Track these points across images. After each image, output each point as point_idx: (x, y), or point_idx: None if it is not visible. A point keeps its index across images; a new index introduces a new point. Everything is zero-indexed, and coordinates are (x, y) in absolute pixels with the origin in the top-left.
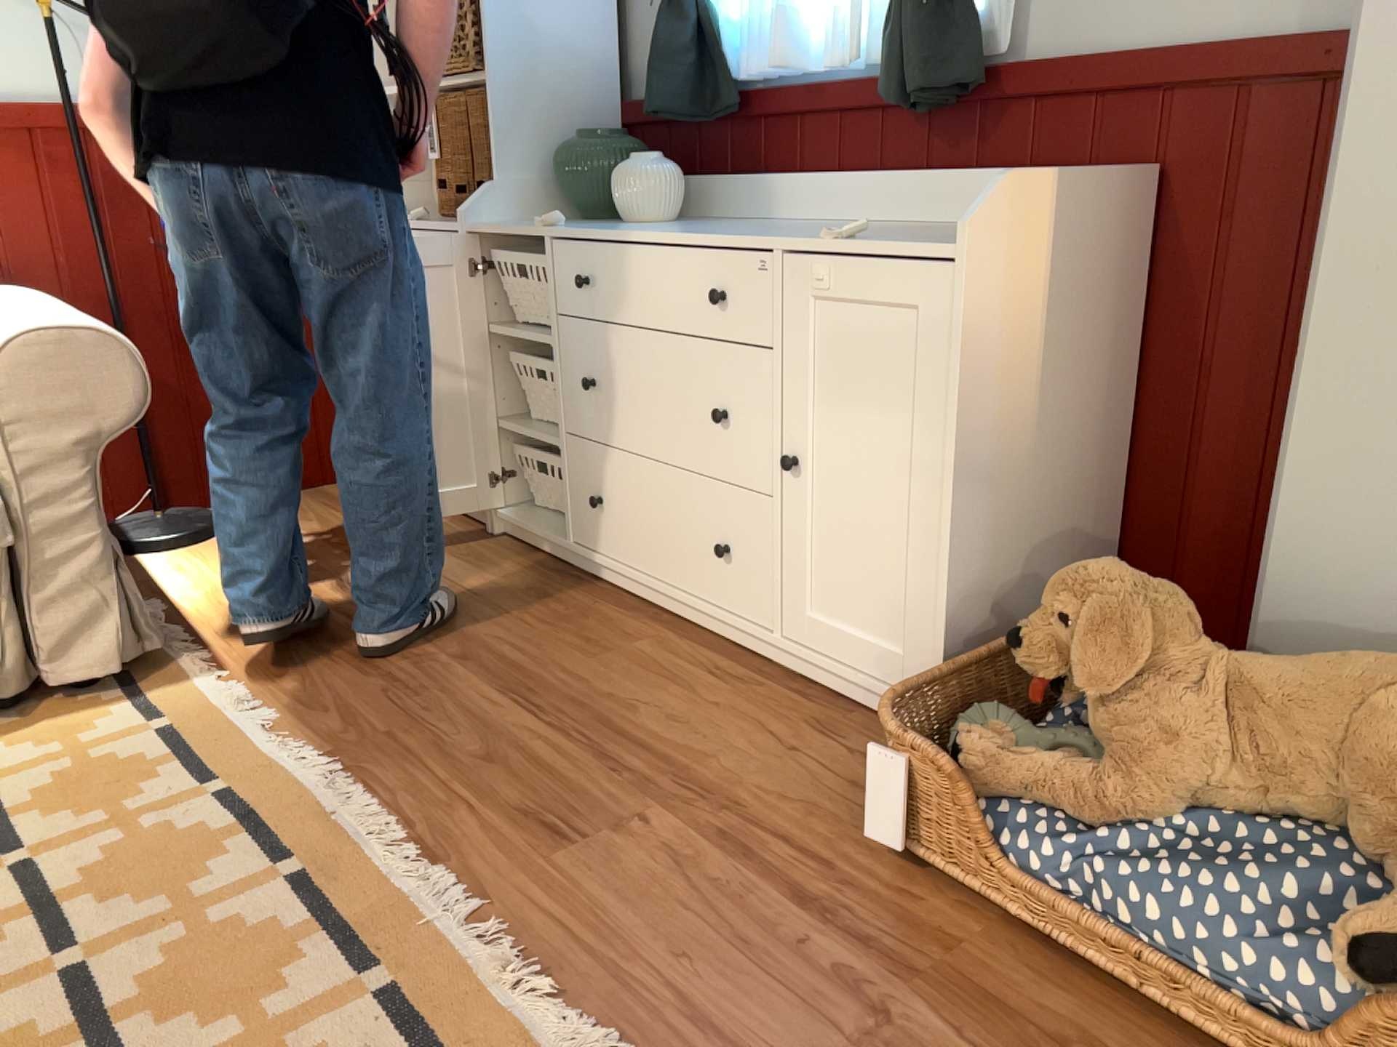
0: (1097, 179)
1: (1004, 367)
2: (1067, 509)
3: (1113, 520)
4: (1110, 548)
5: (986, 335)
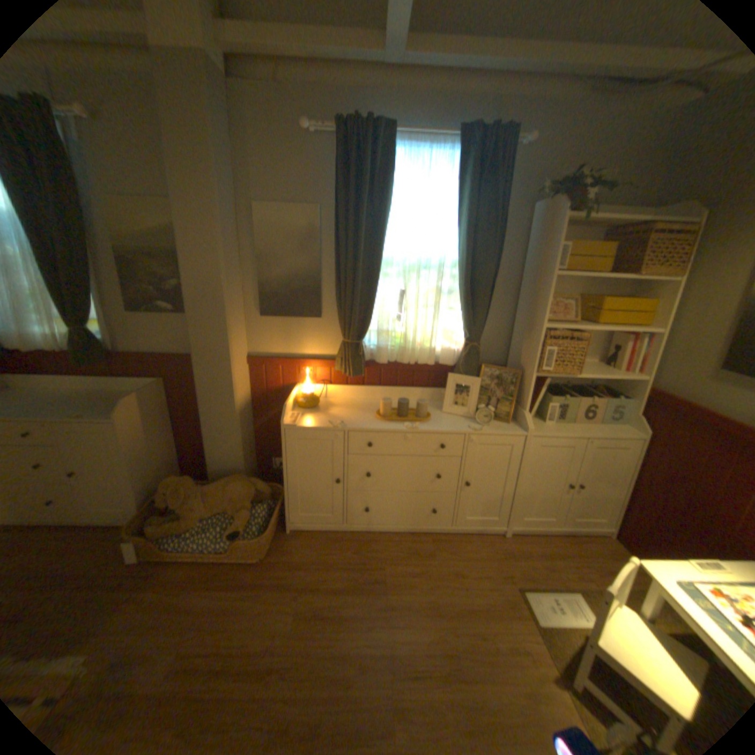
0: (147, 389)
1: (134, 440)
2: (161, 458)
3: (175, 453)
4: (176, 459)
5: (126, 436)
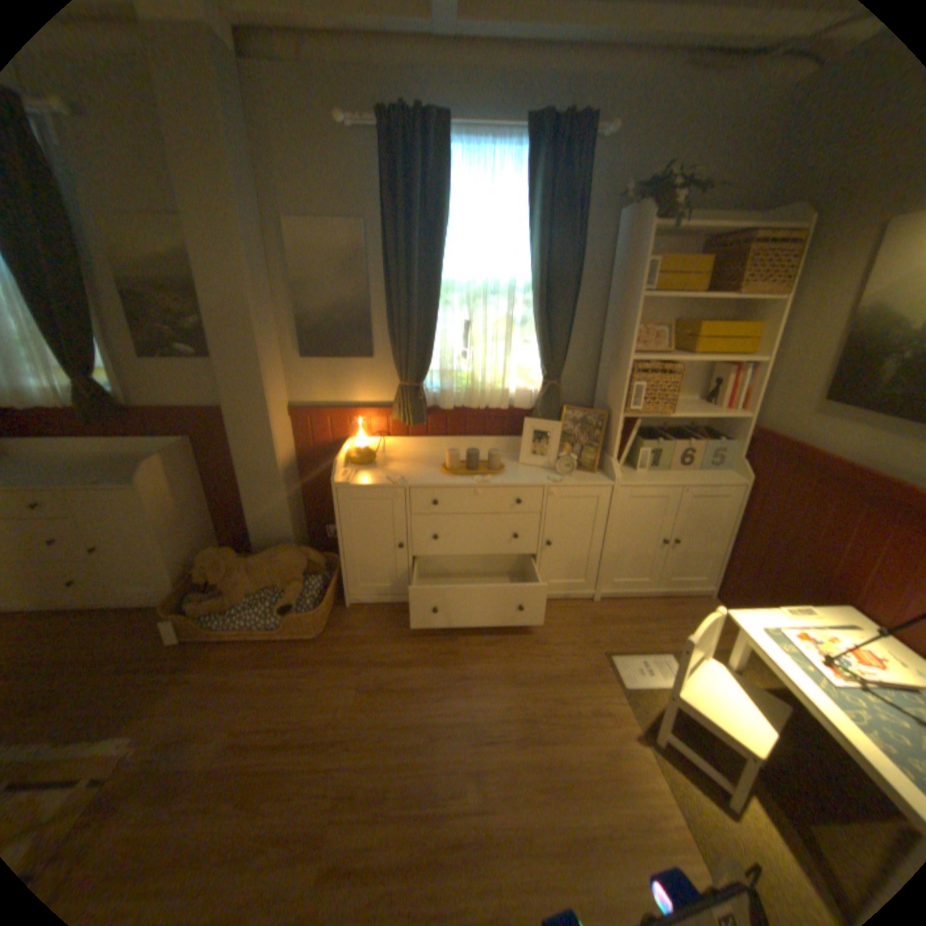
0: (172, 449)
1: (161, 509)
2: (195, 530)
3: (211, 525)
4: (212, 532)
5: (152, 505)
